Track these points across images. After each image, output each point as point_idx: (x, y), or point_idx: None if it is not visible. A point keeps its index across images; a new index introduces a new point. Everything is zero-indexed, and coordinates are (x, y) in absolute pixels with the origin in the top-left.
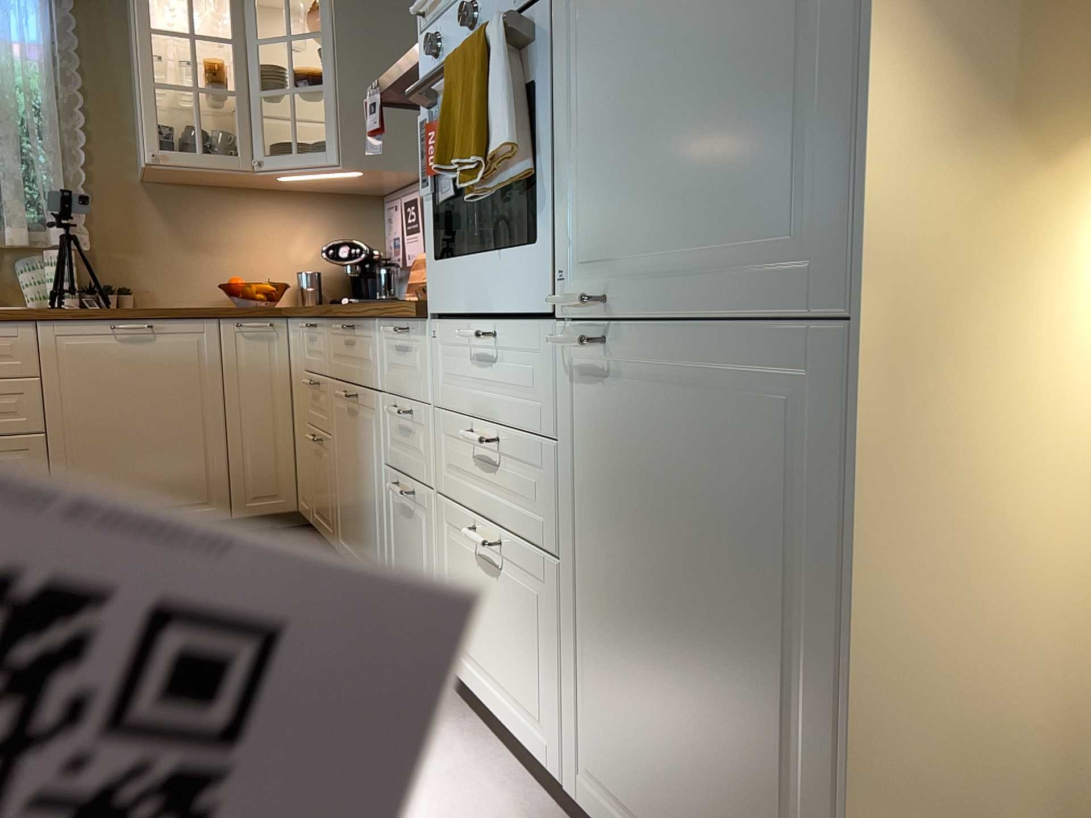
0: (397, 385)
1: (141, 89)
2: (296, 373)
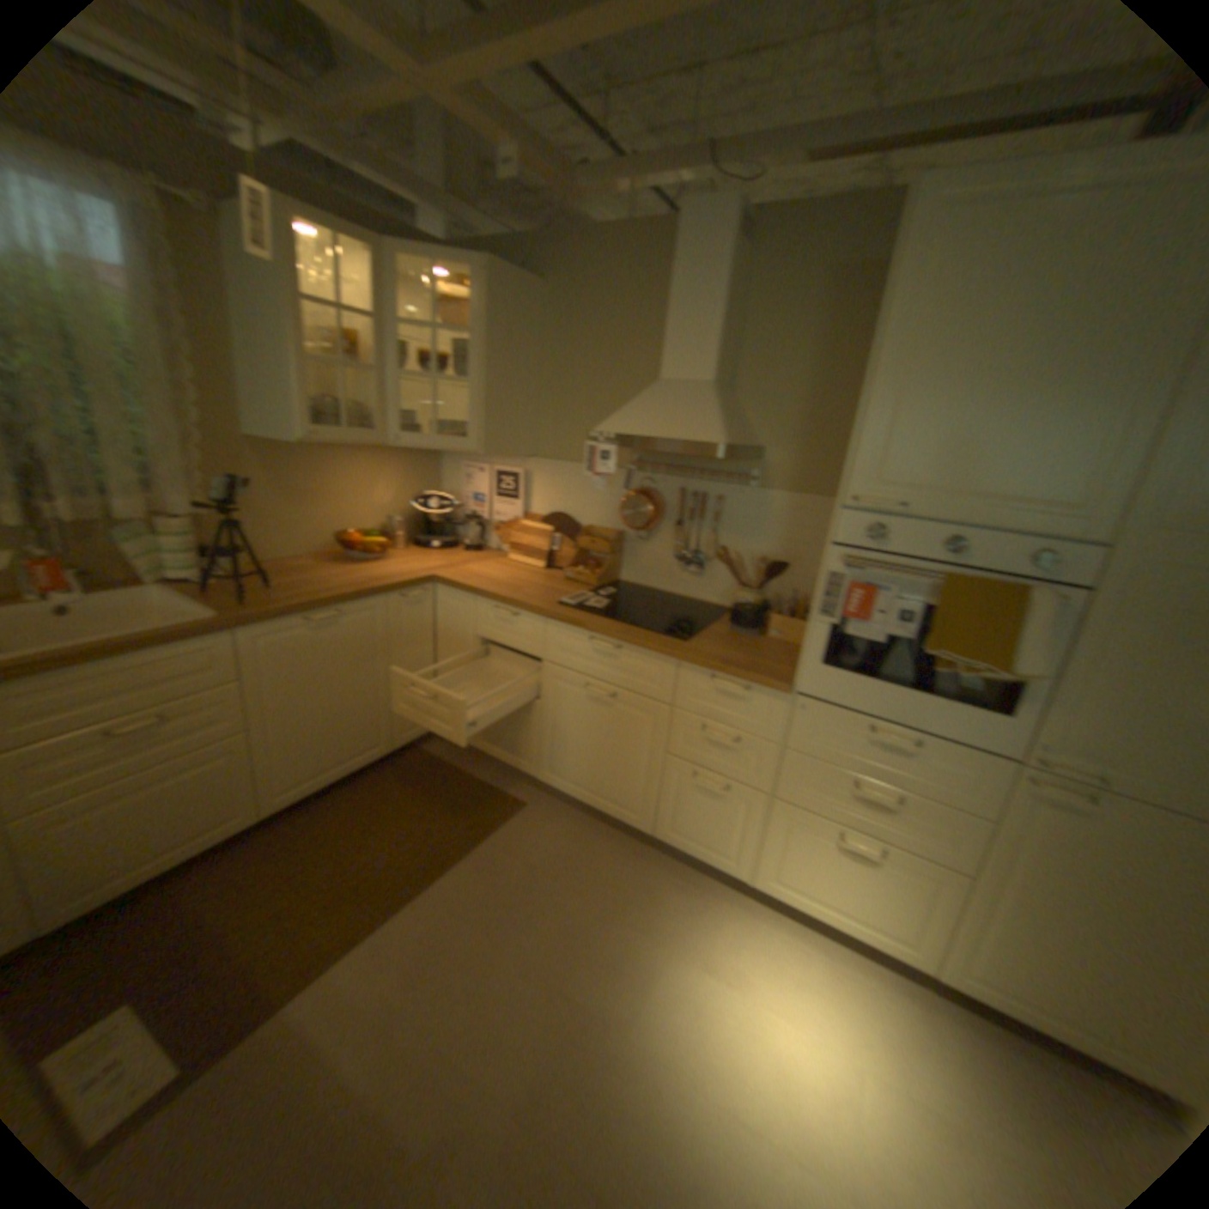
0: (710, 713)
1: (286, 361)
2: (450, 632)
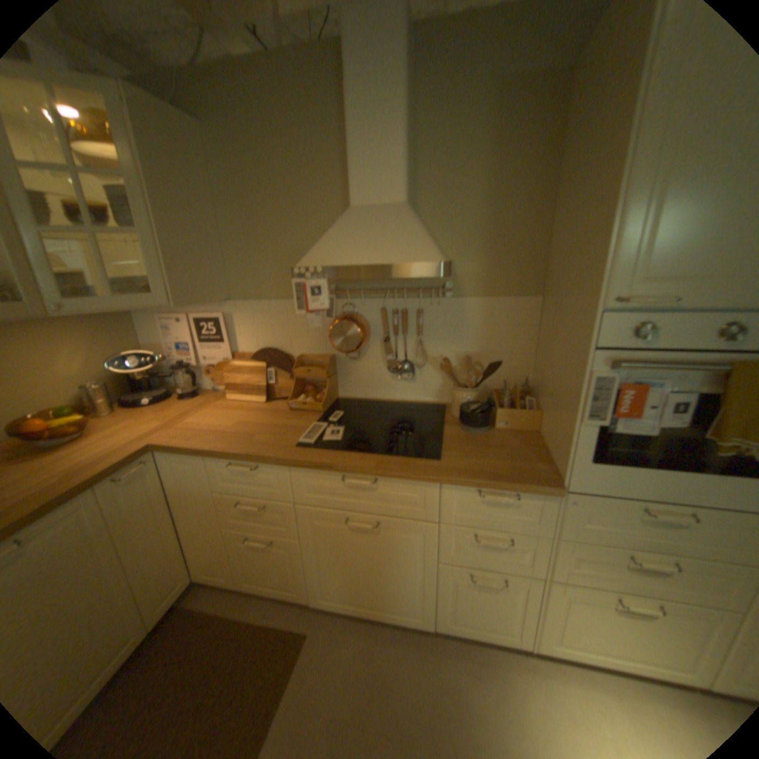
0: (482, 523)
1: None
2: (186, 492)
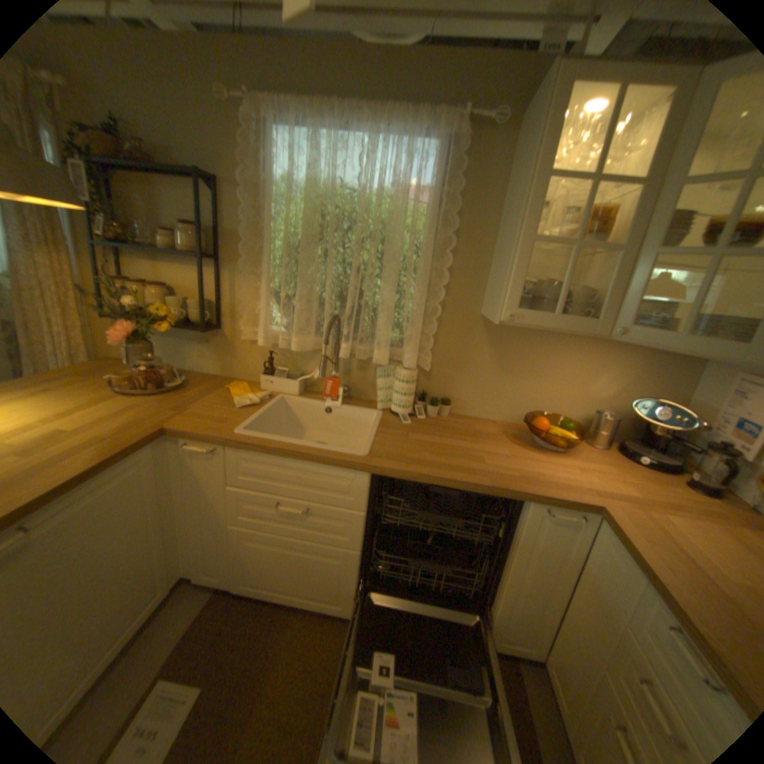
0: None
1: (520, 241)
2: (603, 590)
